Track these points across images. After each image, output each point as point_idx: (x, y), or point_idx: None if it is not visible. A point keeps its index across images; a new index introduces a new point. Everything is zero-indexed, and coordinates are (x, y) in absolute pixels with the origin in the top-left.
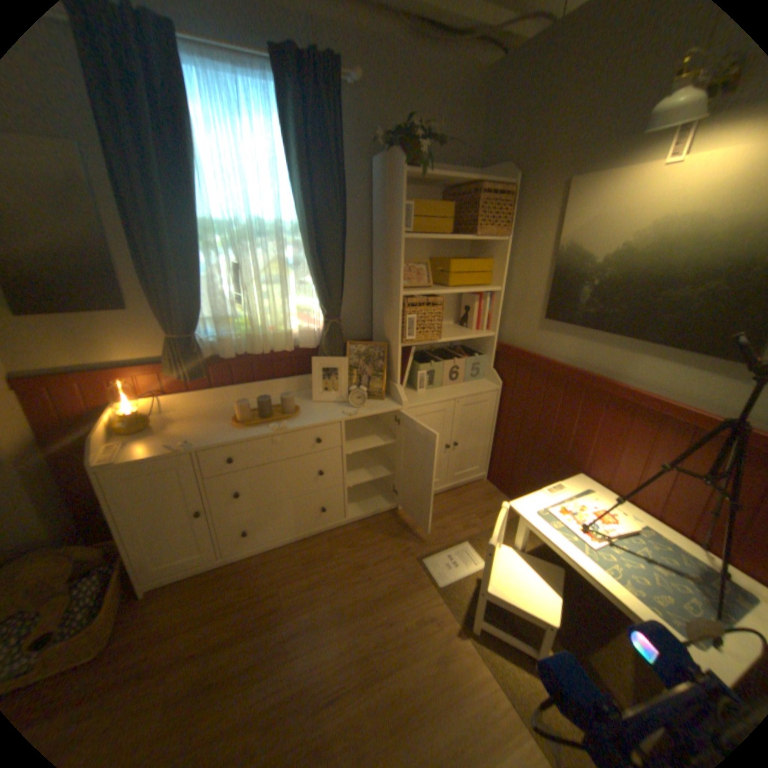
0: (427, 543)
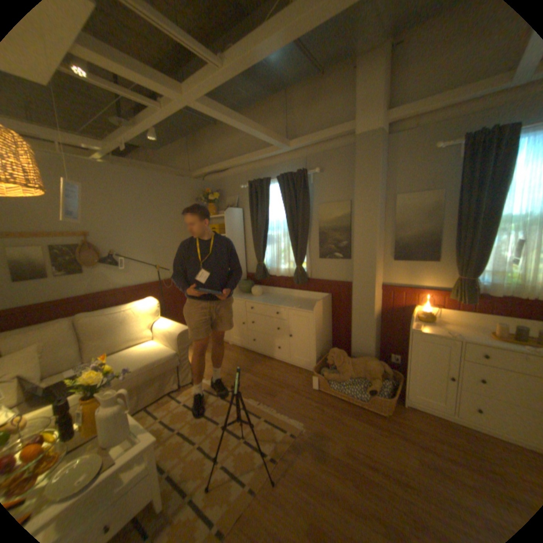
0: None
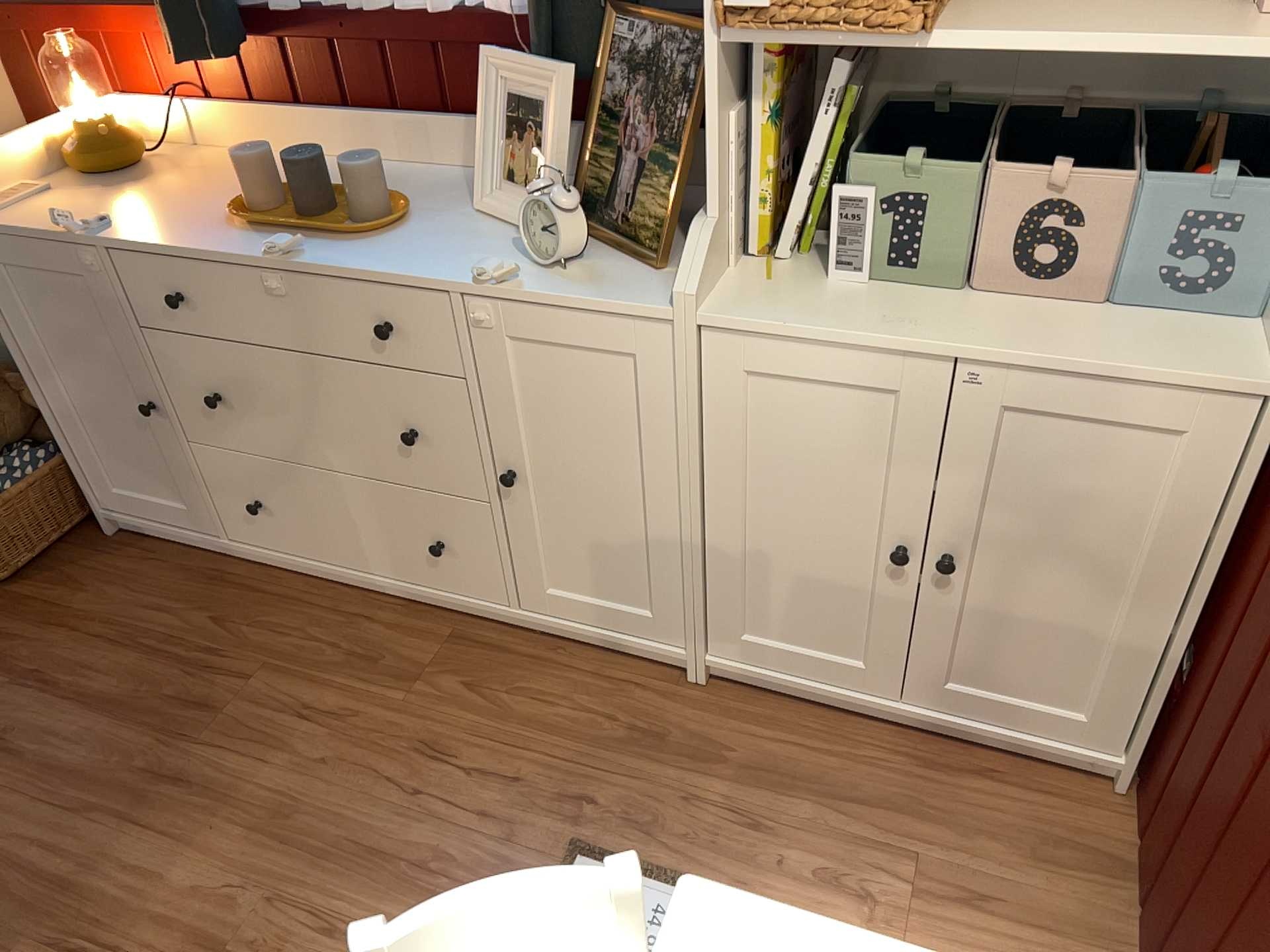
0: (656, 817)
